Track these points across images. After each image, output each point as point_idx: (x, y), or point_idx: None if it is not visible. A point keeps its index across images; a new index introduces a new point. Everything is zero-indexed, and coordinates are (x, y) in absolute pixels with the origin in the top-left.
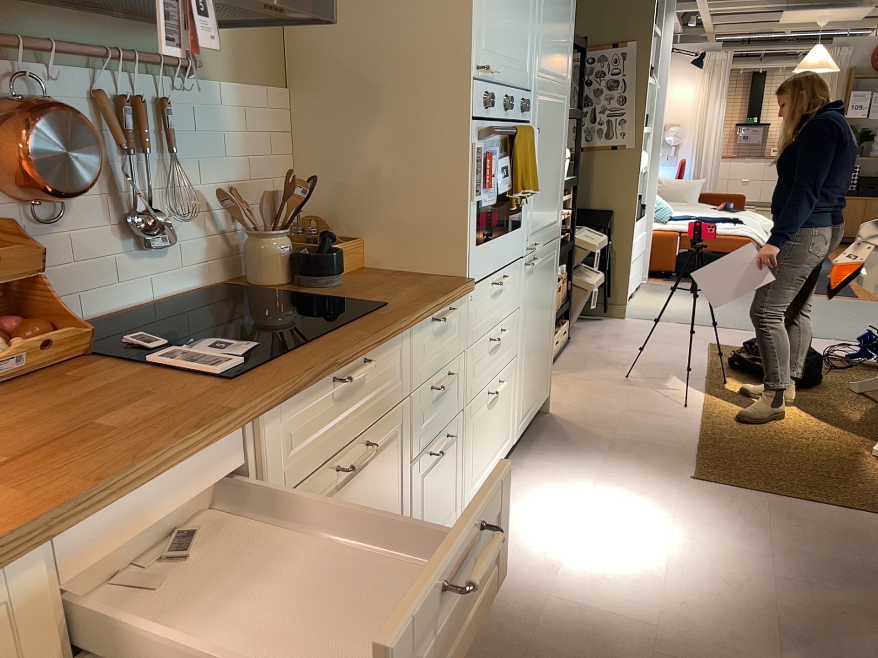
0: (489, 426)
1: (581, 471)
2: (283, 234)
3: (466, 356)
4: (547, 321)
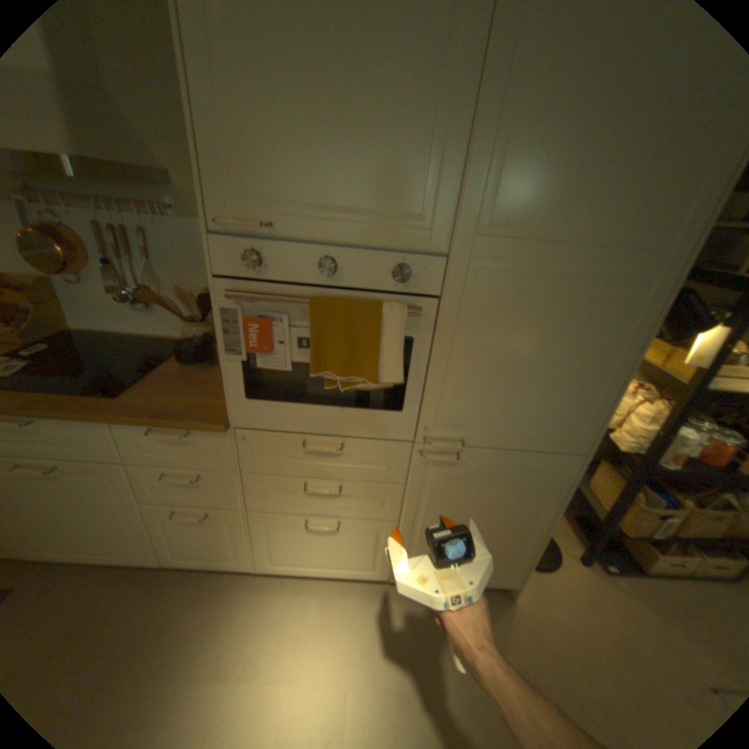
0: (312, 545)
1: (407, 671)
2: (197, 326)
3: (243, 479)
4: (510, 526)
